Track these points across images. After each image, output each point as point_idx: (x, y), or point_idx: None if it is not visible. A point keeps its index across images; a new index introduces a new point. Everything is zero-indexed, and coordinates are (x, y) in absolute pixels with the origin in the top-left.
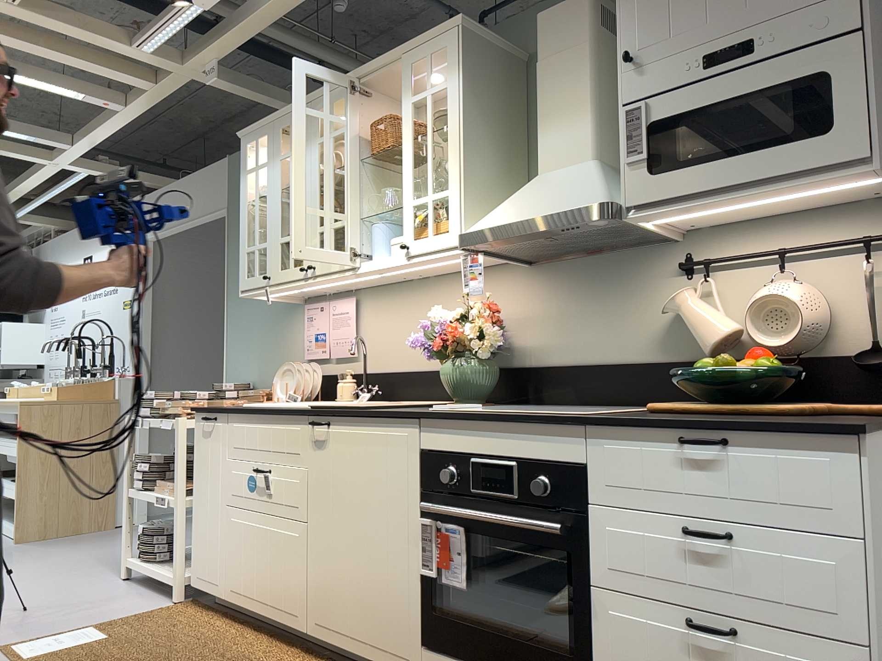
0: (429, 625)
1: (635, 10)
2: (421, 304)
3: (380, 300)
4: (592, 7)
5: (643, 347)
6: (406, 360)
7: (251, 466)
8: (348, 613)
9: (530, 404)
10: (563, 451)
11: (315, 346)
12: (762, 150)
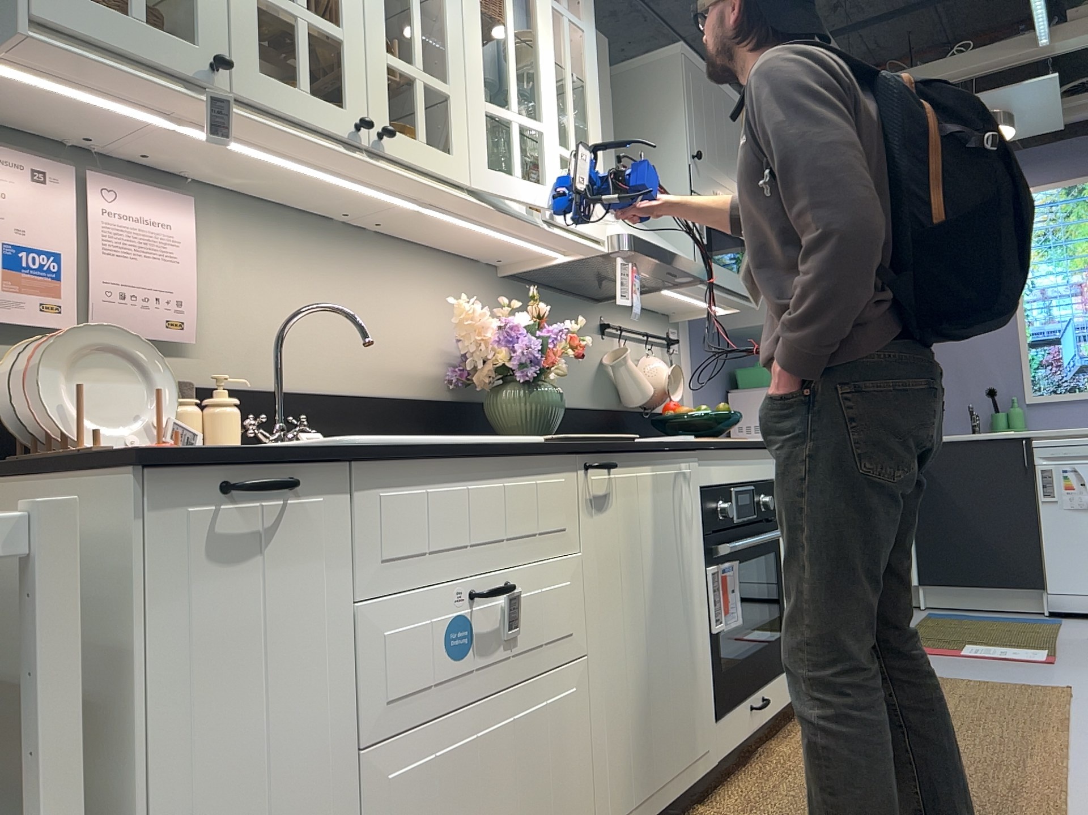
0: (719, 688)
1: (695, 121)
2: (355, 275)
3: (256, 231)
4: (610, 58)
5: (585, 393)
6: (324, 371)
7: (451, 594)
8: (653, 757)
9: None
10: (768, 470)
11: (11, 285)
12: (737, 274)
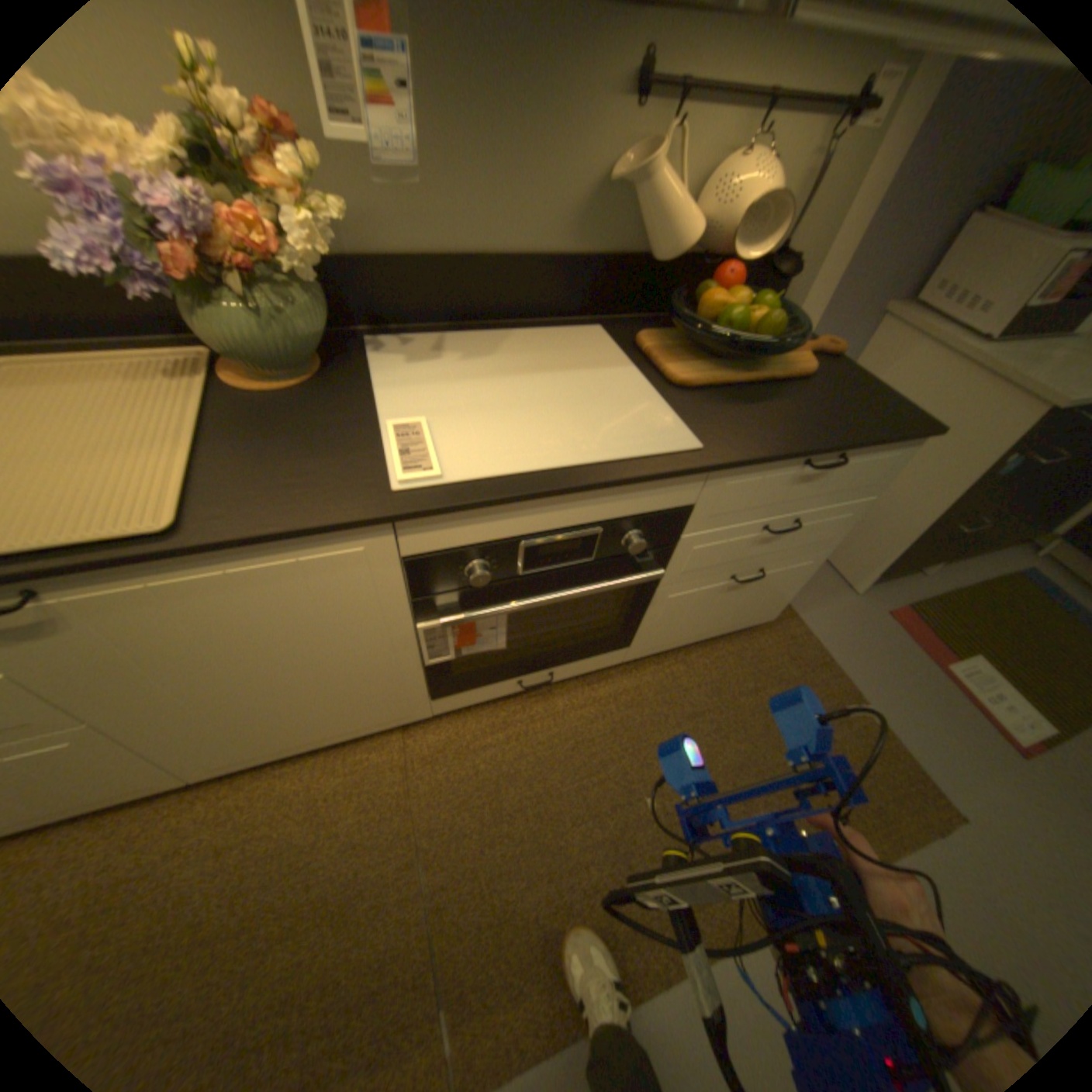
0: (441, 685)
1: None
2: None
3: None
4: None
5: (553, 227)
6: None
7: None
8: (281, 738)
9: (358, 326)
10: (671, 499)
11: None
12: None
